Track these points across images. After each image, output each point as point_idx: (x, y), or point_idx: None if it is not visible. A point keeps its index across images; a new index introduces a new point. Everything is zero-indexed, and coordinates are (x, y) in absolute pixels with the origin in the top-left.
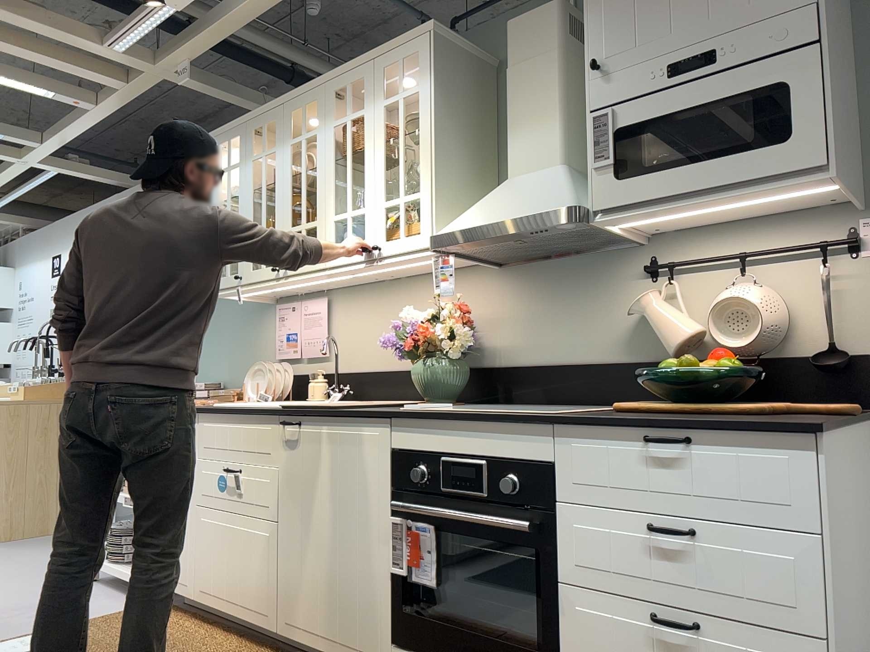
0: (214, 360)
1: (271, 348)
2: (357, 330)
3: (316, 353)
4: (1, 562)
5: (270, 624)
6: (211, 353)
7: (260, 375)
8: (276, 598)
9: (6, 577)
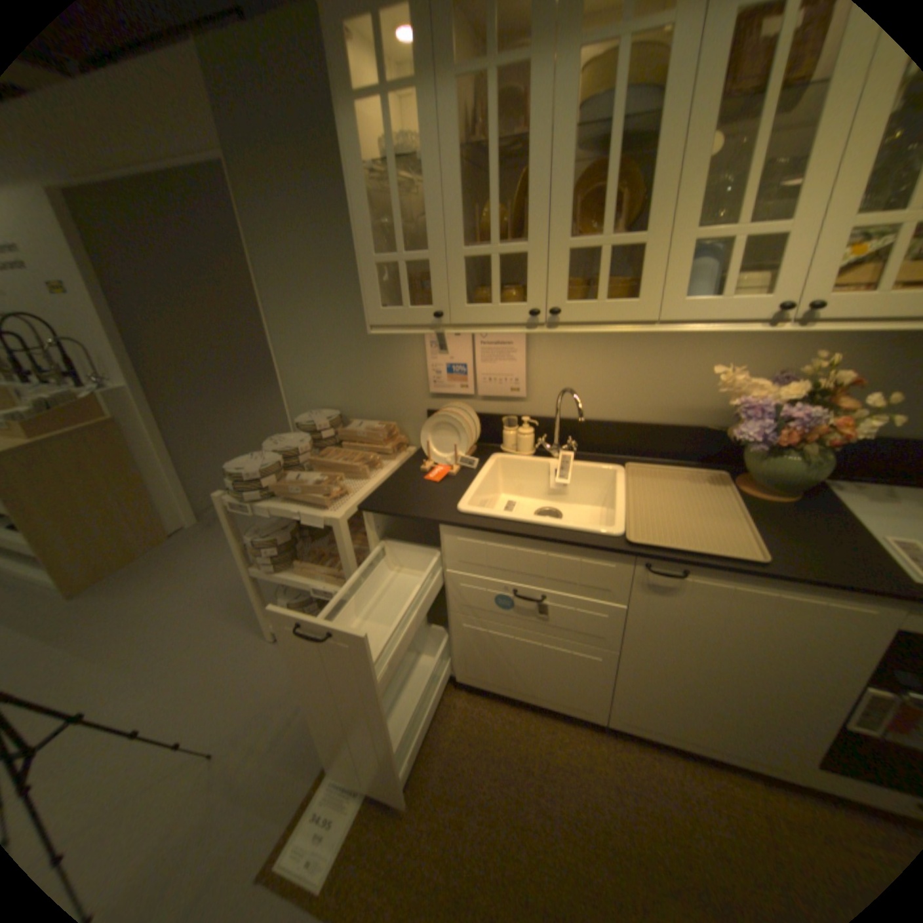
0: (312, 383)
1: (417, 377)
2: (577, 370)
3: (506, 392)
4: (127, 635)
5: (599, 721)
6: (304, 373)
7: (443, 429)
8: (612, 706)
9: (160, 664)
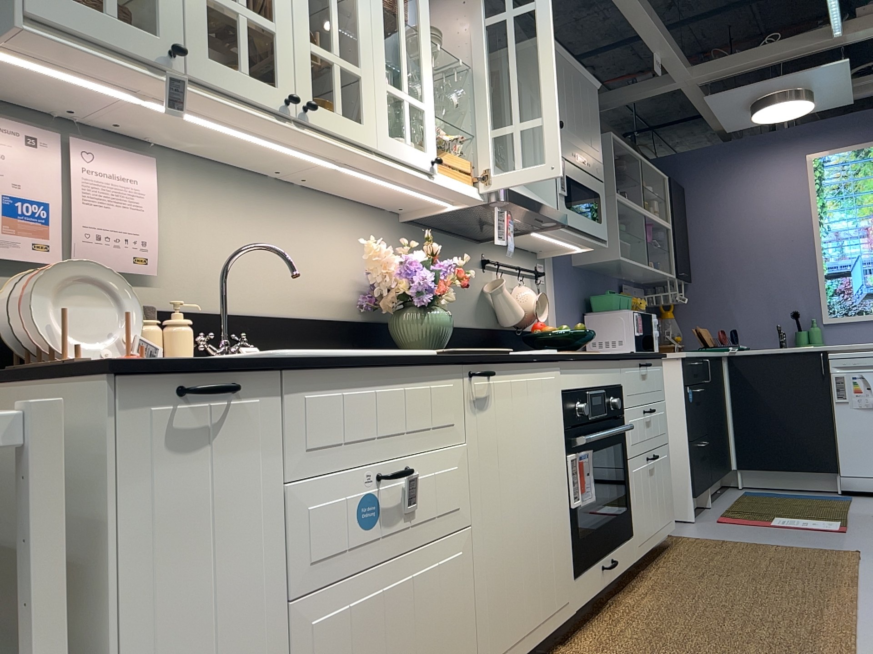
0: None
1: None
2: (218, 241)
3: (125, 263)
4: None
5: None
6: None
7: (68, 295)
8: (476, 639)
9: None
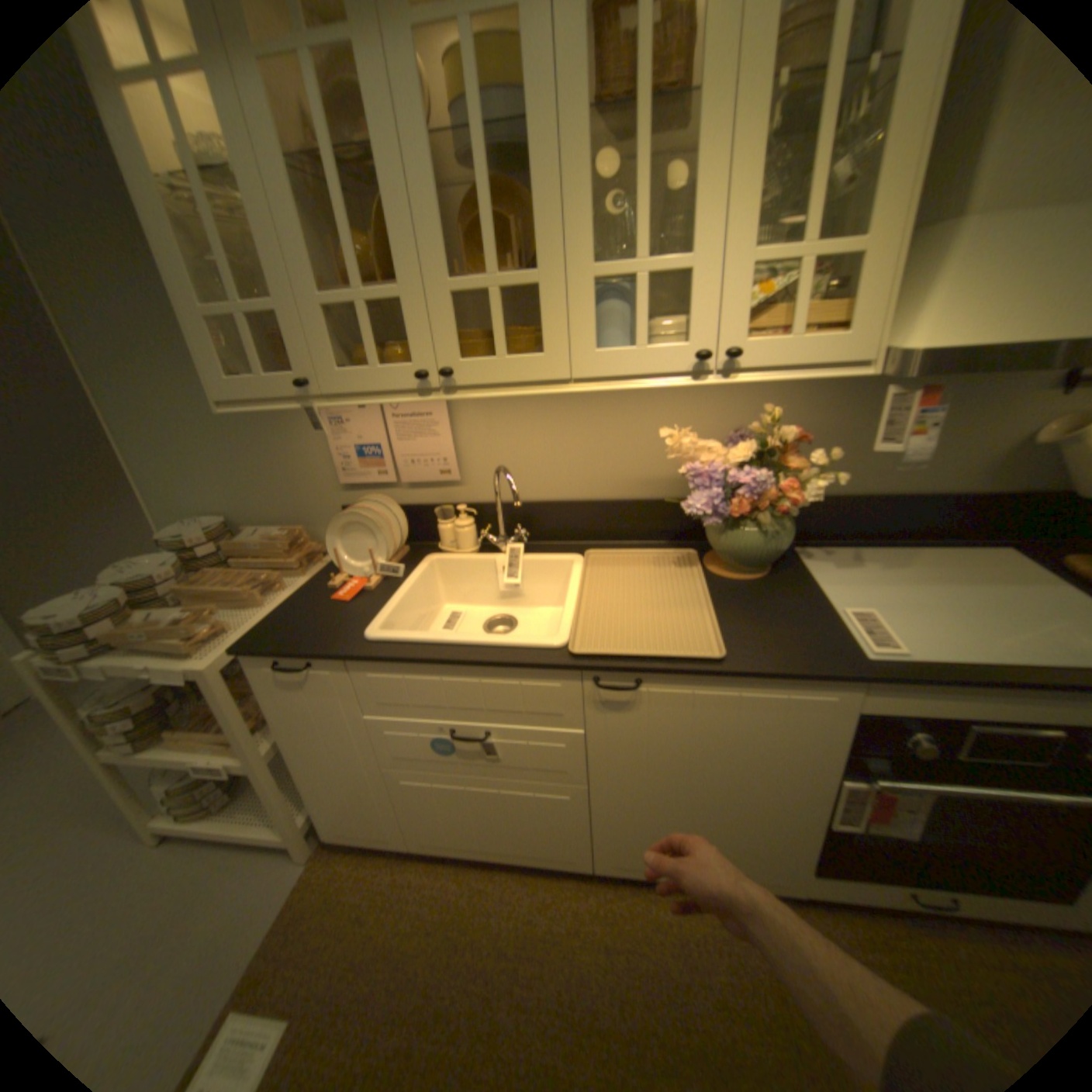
0: (181, 483)
1: (321, 465)
2: (516, 442)
3: (436, 476)
4: None
5: (581, 868)
6: (168, 470)
7: (356, 530)
8: (592, 849)
9: None
